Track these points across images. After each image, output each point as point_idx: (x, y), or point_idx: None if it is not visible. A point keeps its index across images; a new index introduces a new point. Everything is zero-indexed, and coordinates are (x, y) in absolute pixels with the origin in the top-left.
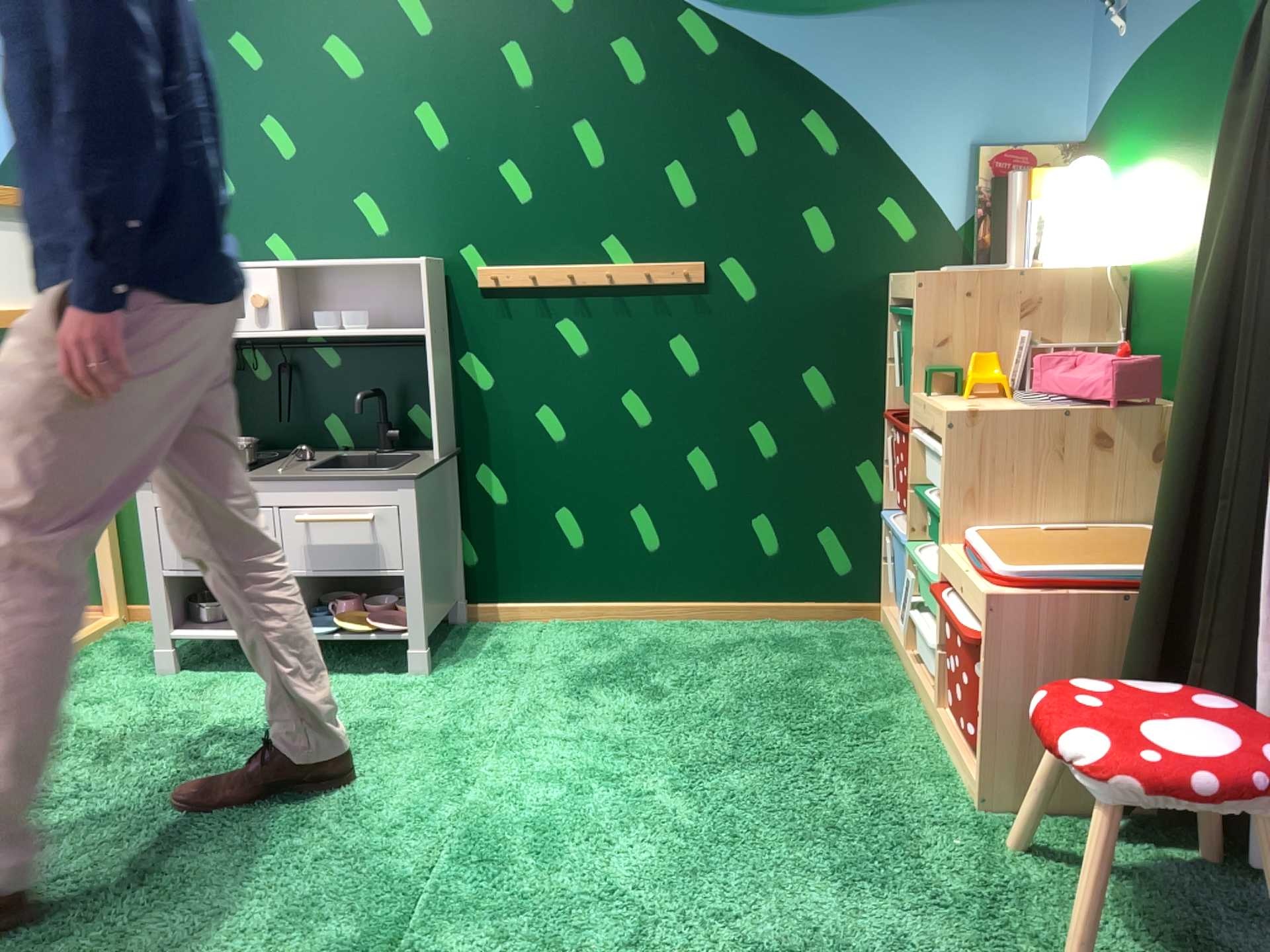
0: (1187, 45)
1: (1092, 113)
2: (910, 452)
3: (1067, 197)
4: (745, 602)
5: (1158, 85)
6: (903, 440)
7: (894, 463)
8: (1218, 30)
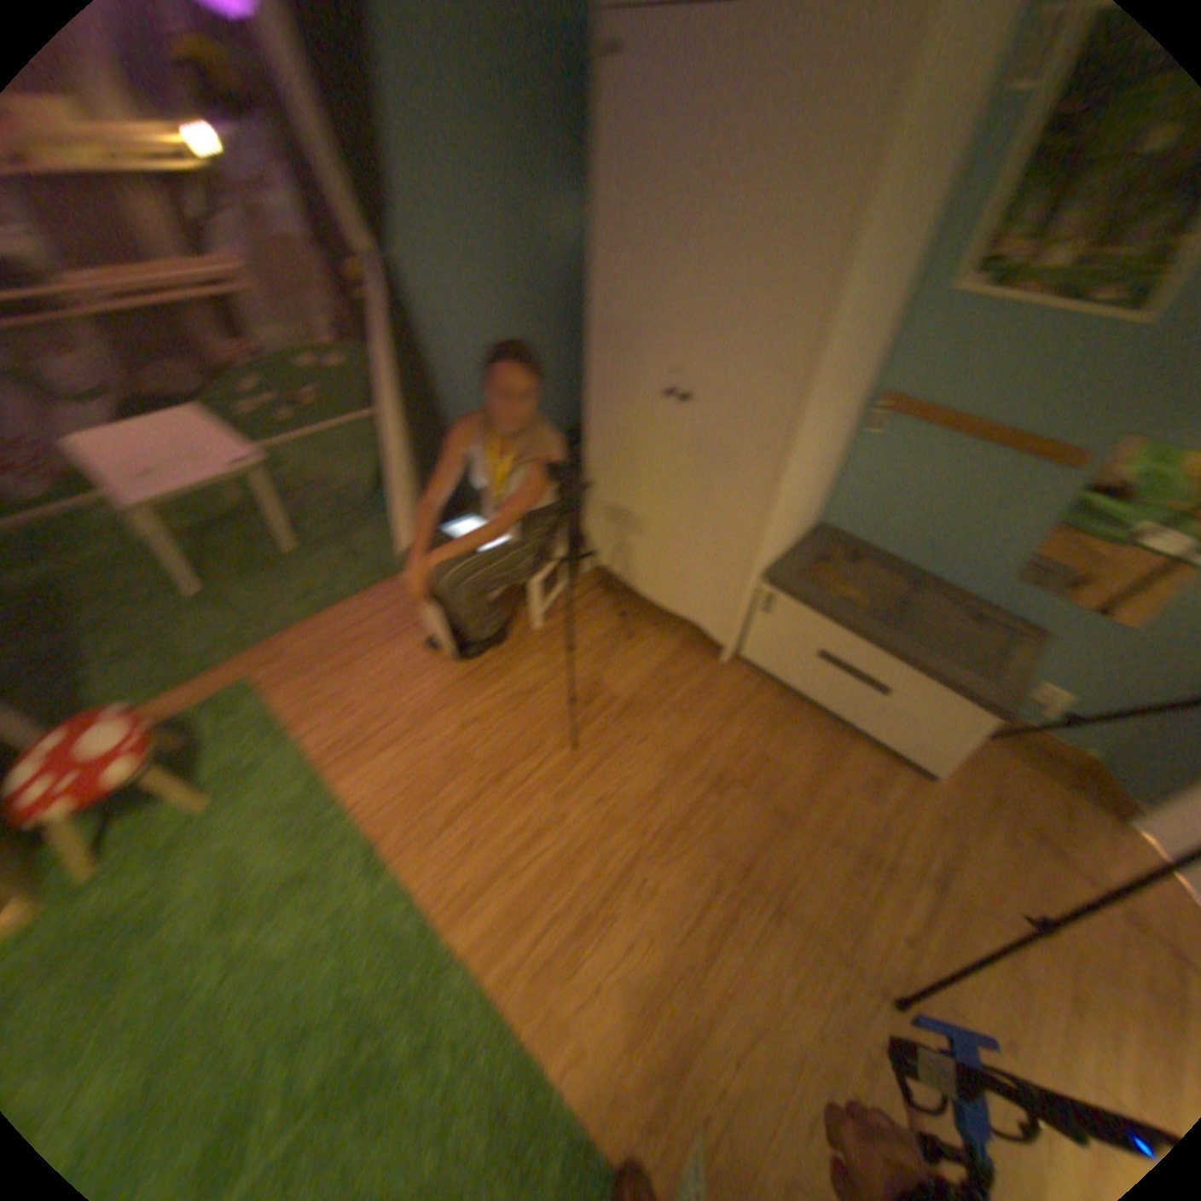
0: None
1: None
2: None
3: None
4: None
5: None
6: None
7: None
8: None
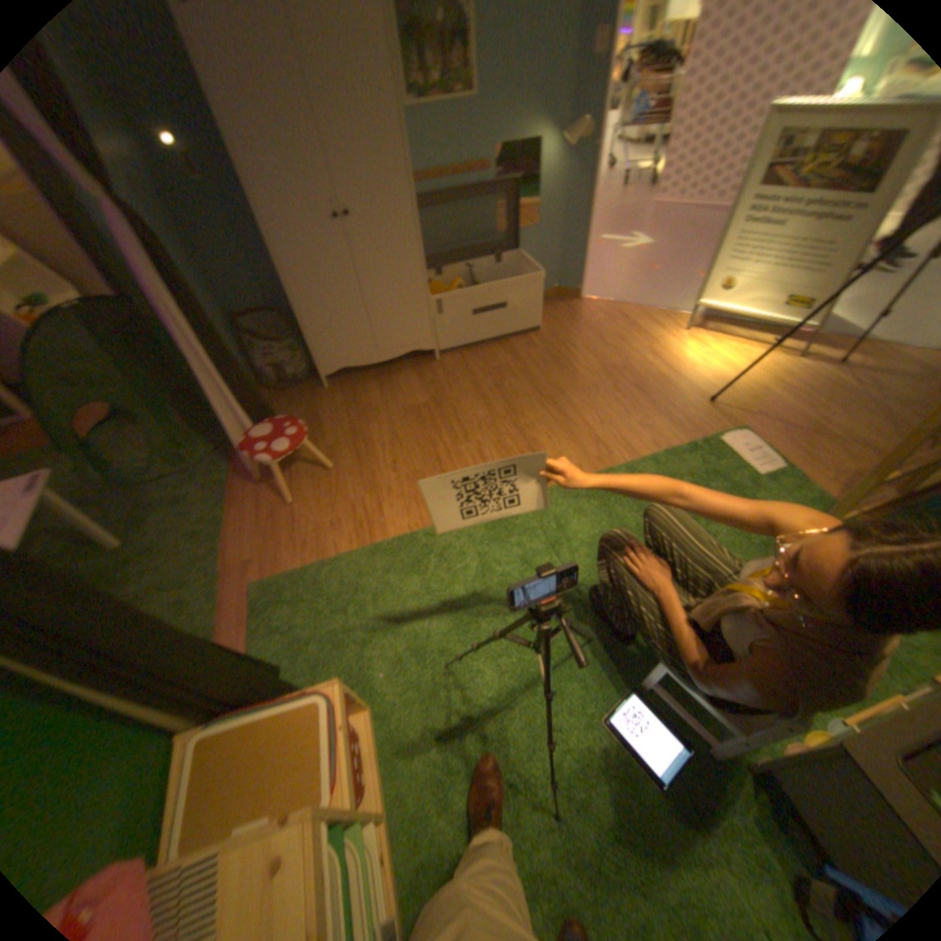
0: None
1: None
2: None
3: None
4: None
5: None
6: None
7: None
8: None
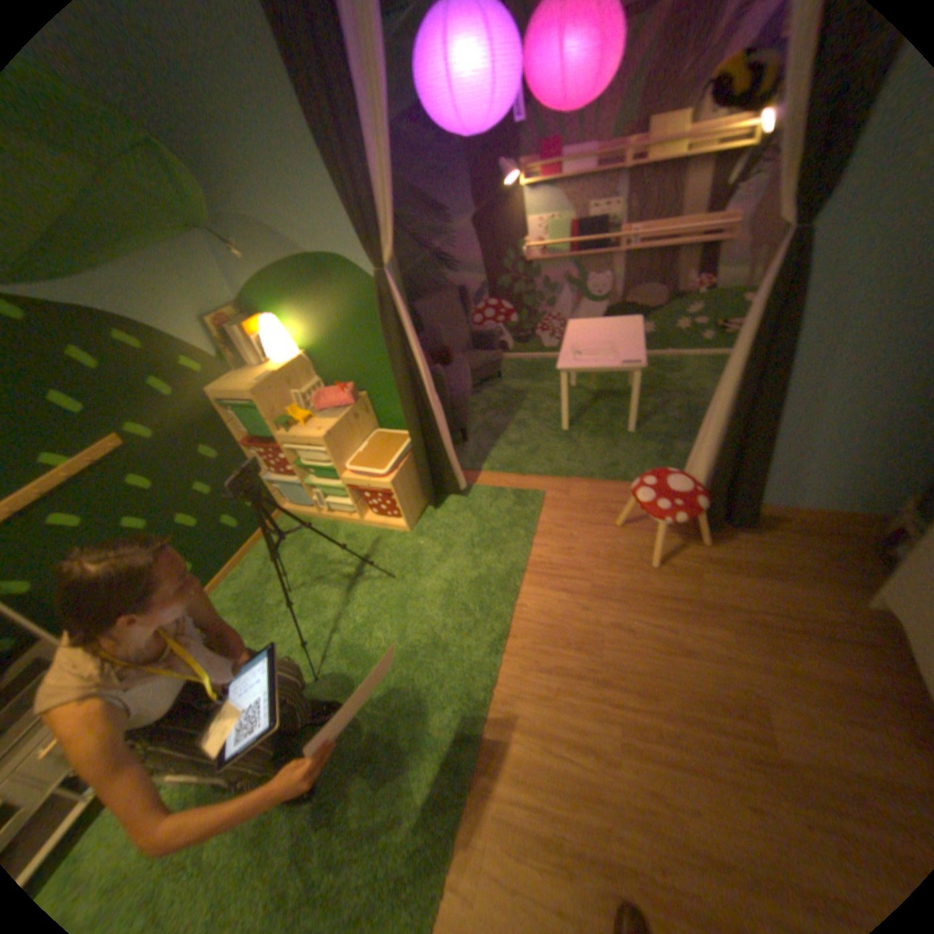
0: (294, 272)
1: (236, 290)
2: (279, 455)
3: (268, 334)
4: (238, 551)
5: (282, 285)
6: (272, 452)
7: (264, 461)
8: (311, 270)
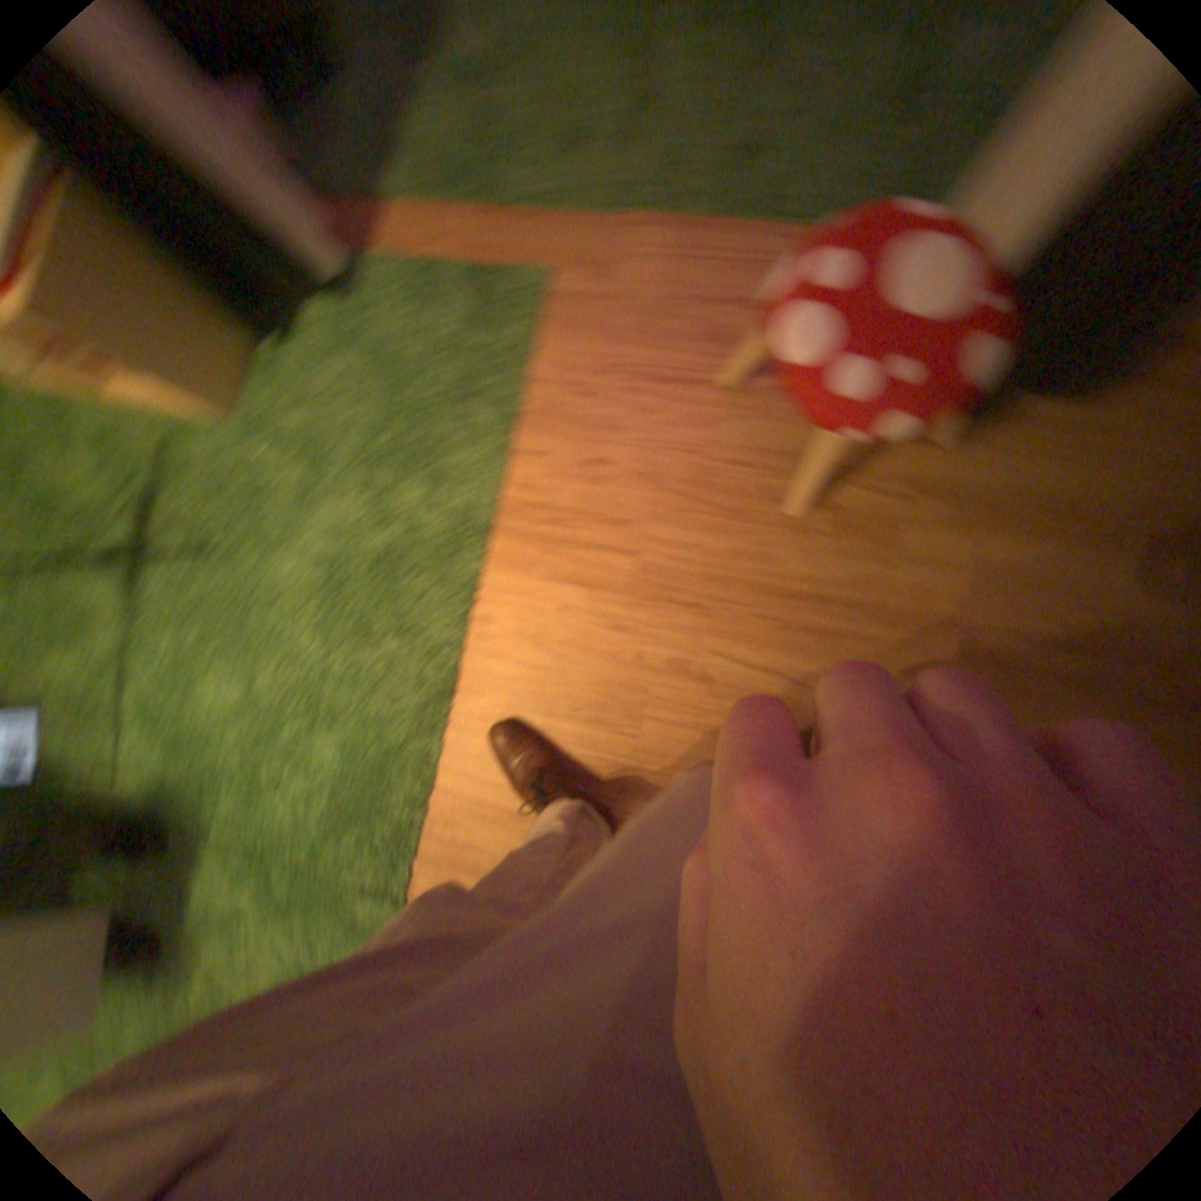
0: None
1: None
2: None
3: None
4: None
5: None
6: None
7: None
8: None
